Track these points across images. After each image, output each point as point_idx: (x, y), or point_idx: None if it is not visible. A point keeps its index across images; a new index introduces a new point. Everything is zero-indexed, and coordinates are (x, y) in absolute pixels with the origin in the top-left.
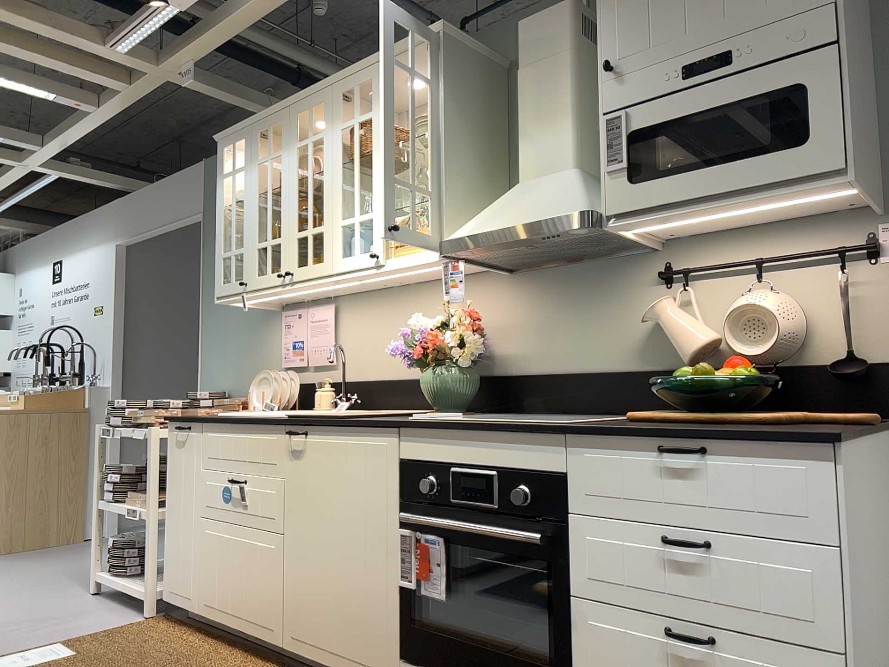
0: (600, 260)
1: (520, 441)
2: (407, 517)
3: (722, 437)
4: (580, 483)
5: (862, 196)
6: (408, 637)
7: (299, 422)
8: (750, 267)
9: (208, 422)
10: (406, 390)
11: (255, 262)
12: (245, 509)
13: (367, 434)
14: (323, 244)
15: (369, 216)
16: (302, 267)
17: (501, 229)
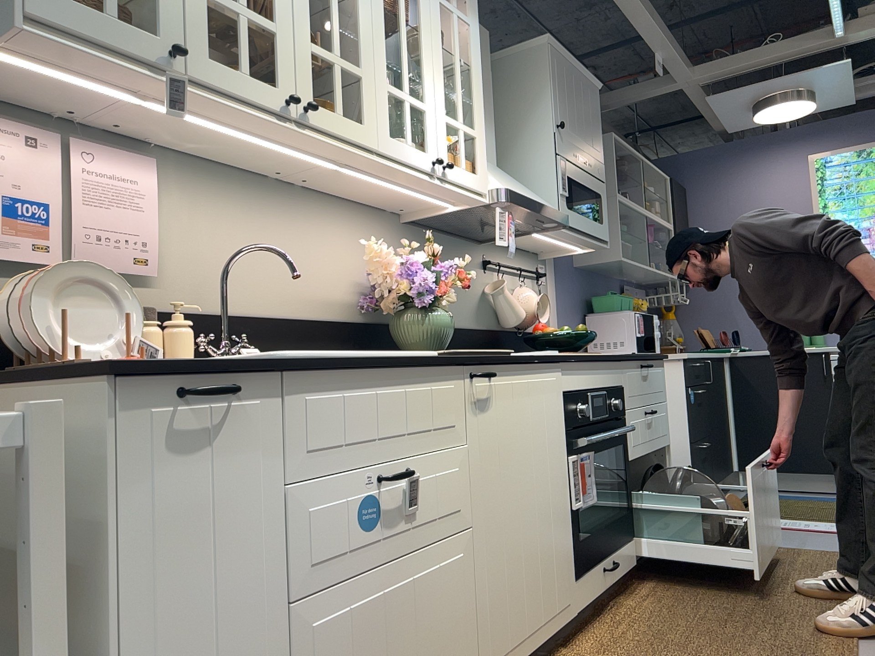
0: (458, 238)
1: (611, 366)
2: (571, 444)
3: (655, 358)
4: (627, 390)
5: (576, 252)
6: (578, 553)
7: (488, 359)
8: (512, 271)
9: (311, 368)
10: (301, 334)
11: (203, 23)
12: (410, 521)
13: (544, 369)
14: (365, 100)
15: (423, 108)
16: (326, 111)
17: (539, 203)
